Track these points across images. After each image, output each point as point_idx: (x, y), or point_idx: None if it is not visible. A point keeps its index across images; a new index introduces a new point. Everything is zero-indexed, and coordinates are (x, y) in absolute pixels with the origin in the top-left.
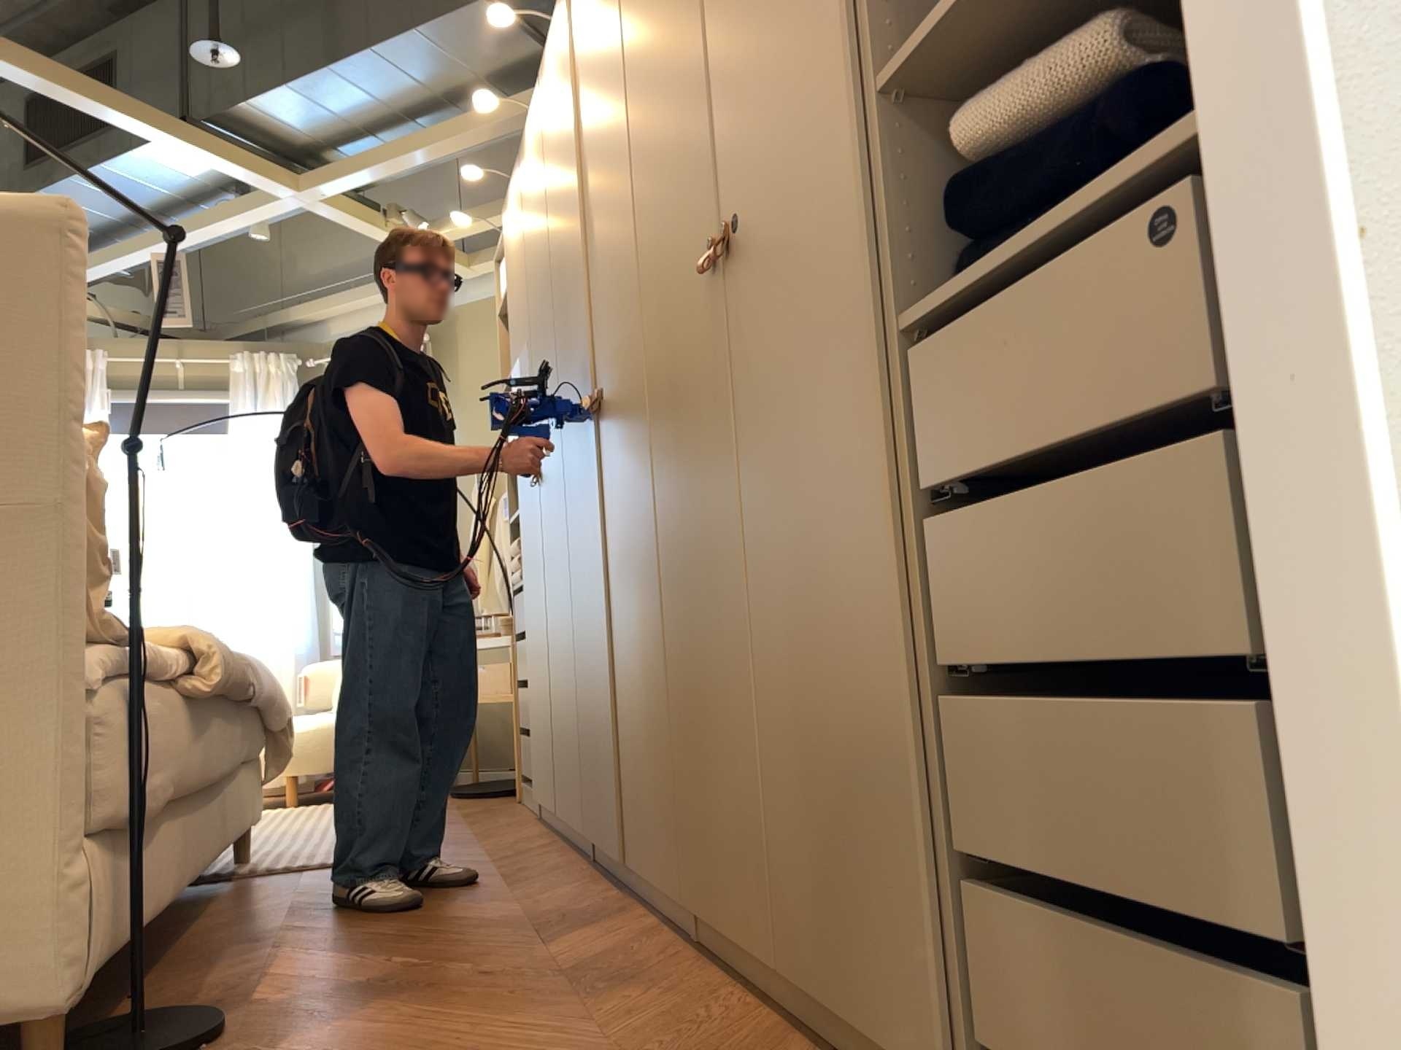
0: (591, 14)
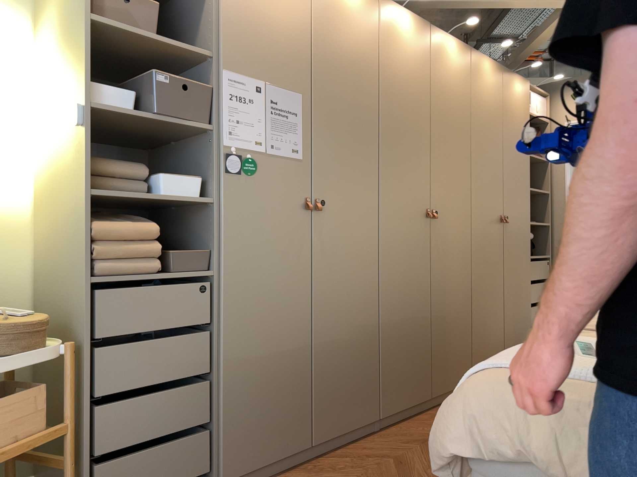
0: (446, 68)
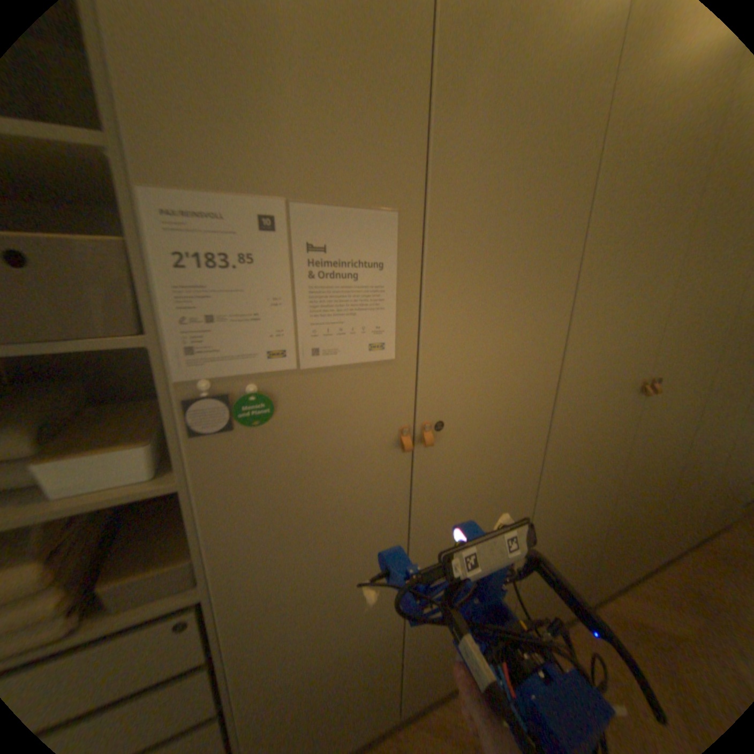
0: None
